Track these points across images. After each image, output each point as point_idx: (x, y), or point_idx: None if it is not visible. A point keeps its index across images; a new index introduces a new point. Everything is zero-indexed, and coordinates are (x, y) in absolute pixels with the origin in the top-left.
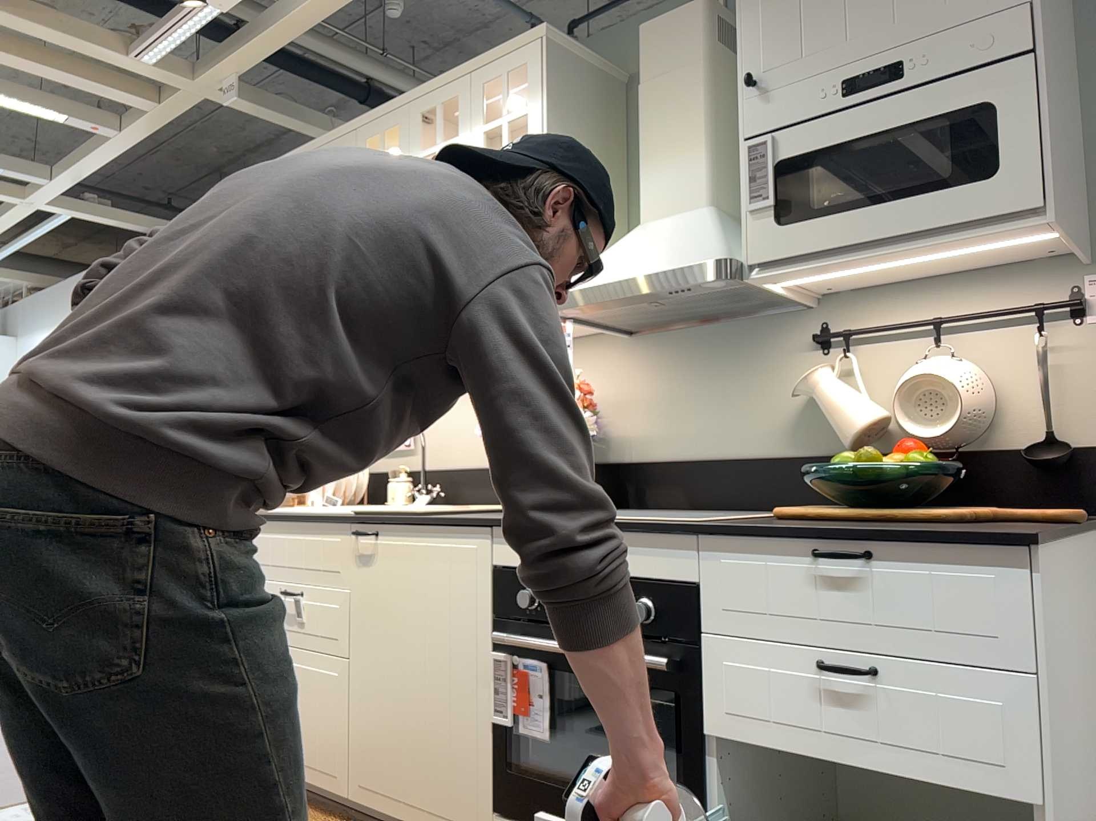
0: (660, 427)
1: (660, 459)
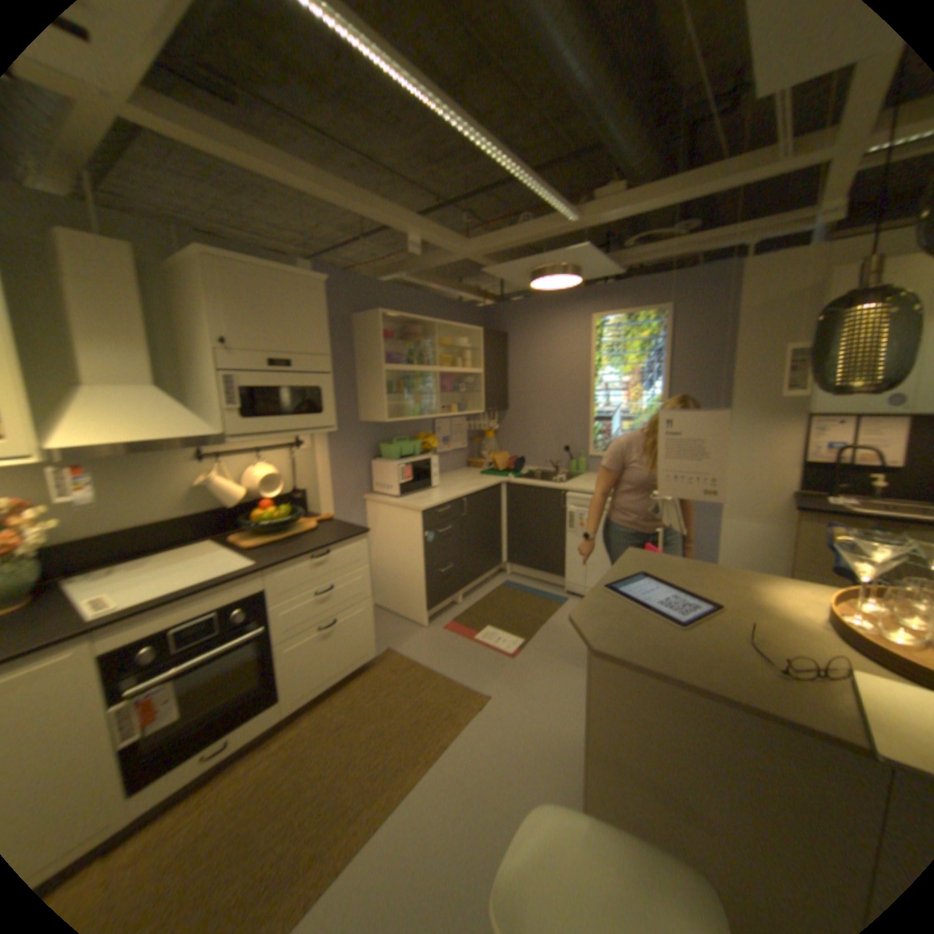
0: (72, 519)
1: (77, 539)
